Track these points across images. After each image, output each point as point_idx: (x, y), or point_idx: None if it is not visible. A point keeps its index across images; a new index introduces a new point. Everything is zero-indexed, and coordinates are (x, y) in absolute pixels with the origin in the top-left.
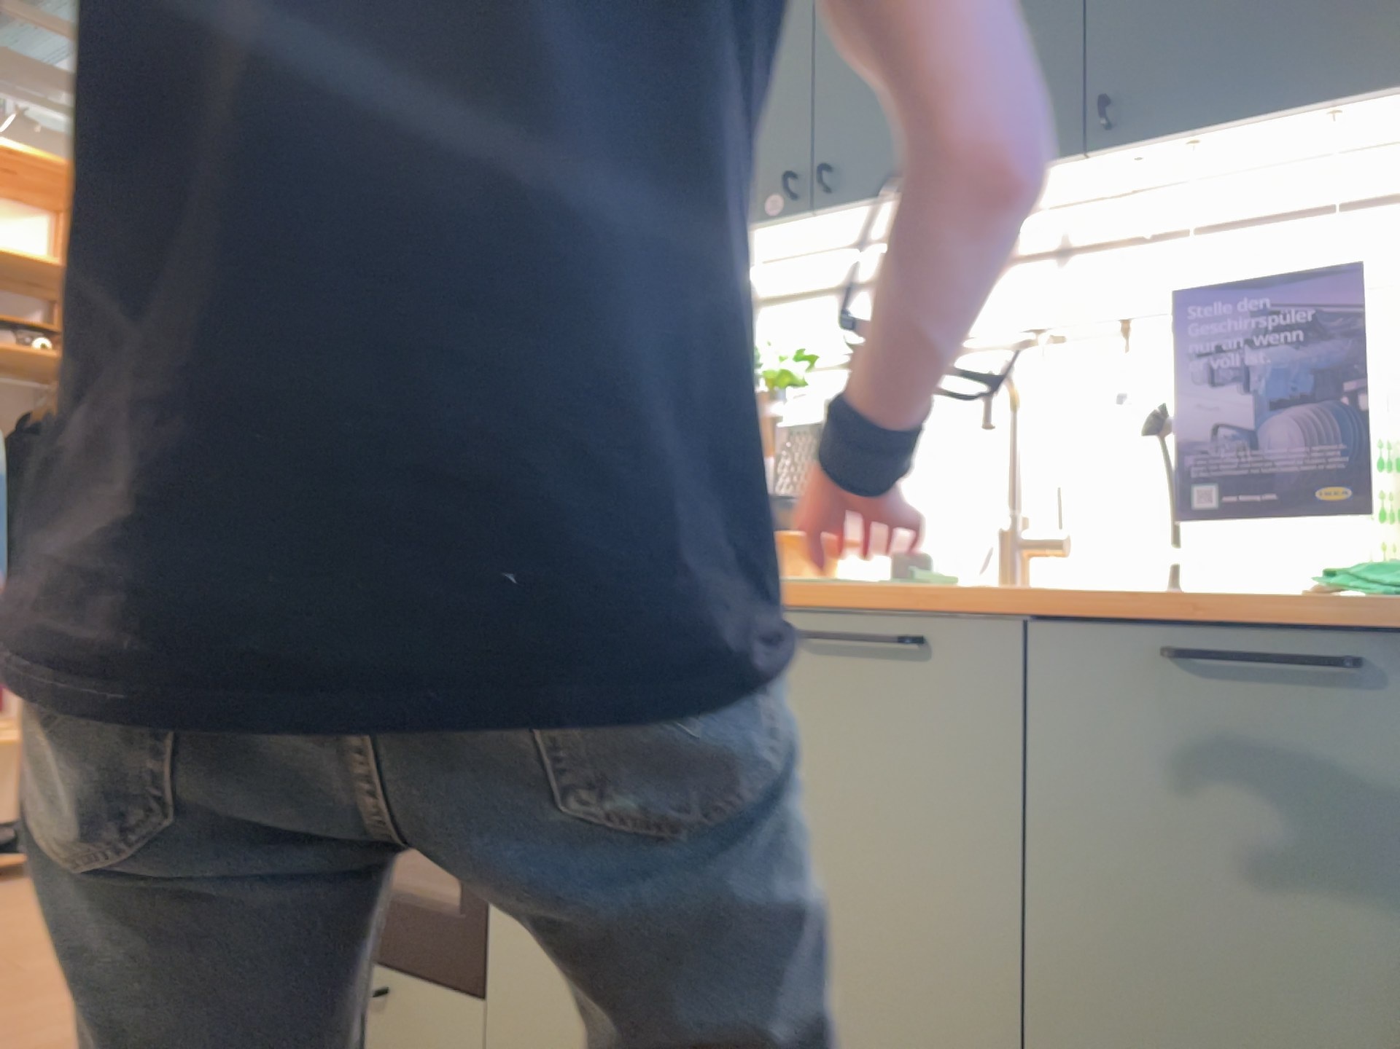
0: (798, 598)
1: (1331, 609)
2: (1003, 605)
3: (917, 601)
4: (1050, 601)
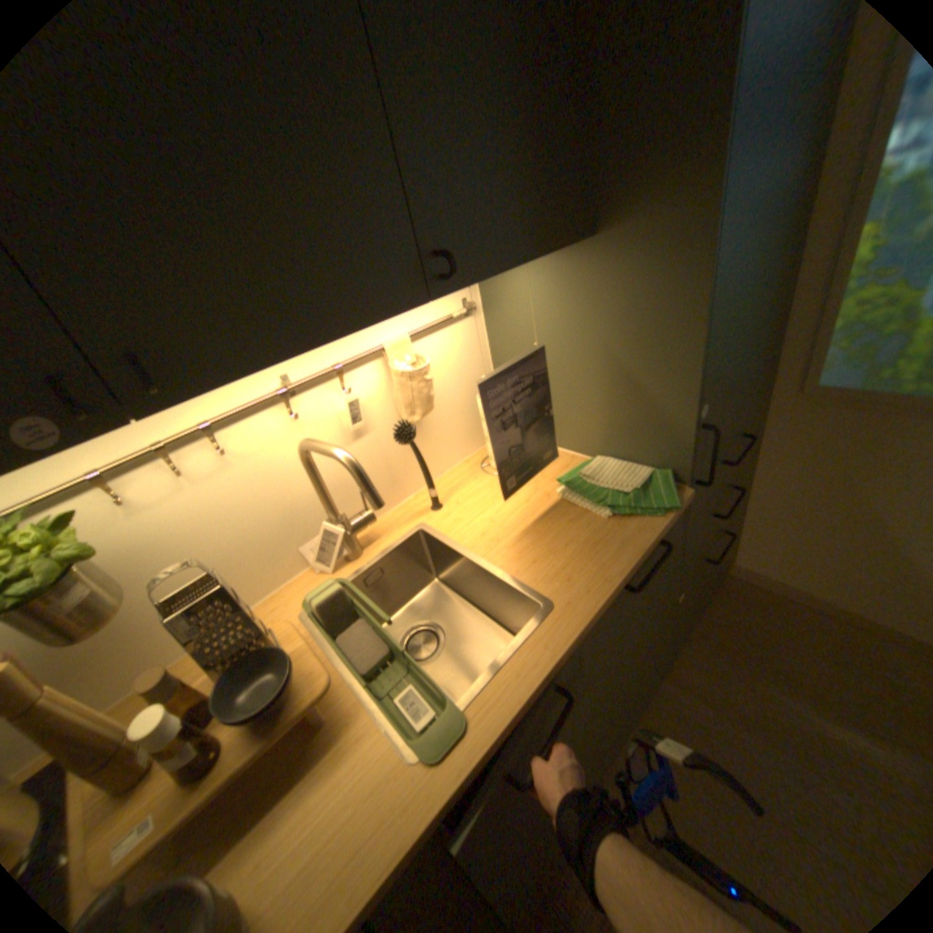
0: (490, 754)
1: (664, 536)
2: (584, 635)
3: (550, 675)
4: (602, 615)
